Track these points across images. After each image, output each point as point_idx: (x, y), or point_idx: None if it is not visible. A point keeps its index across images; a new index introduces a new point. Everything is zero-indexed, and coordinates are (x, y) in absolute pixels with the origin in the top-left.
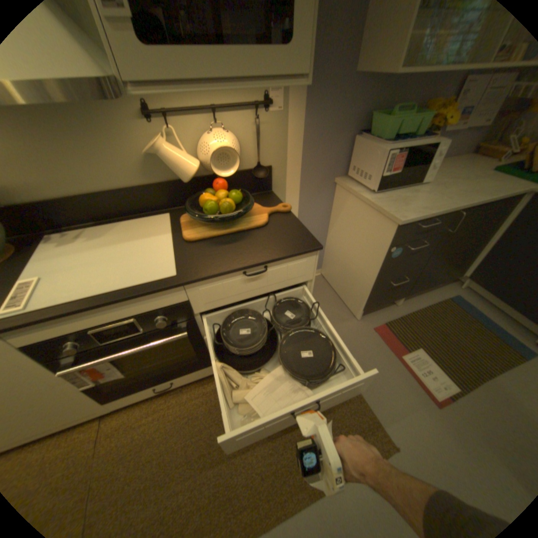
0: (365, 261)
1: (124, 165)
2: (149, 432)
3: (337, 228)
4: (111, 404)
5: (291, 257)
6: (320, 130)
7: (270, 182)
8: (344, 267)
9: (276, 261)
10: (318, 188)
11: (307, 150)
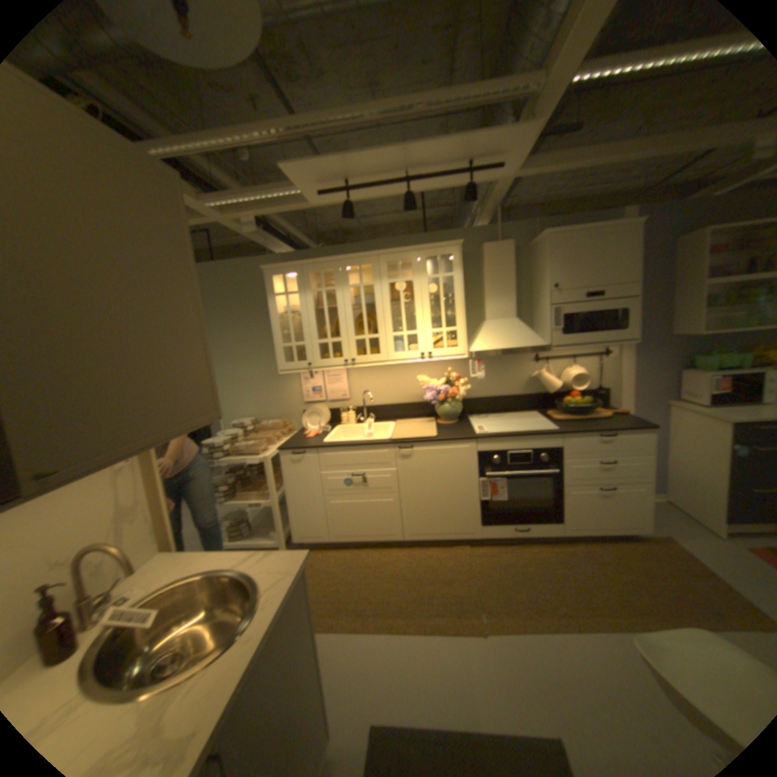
0: (714, 467)
1: (518, 383)
2: (512, 562)
3: (679, 444)
4: (487, 529)
5: (636, 430)
6: (649, 367)
7: (609, 399)
8: (694, 482)
9: (624, 431)
10: (652, 408)
11: (640, 380)
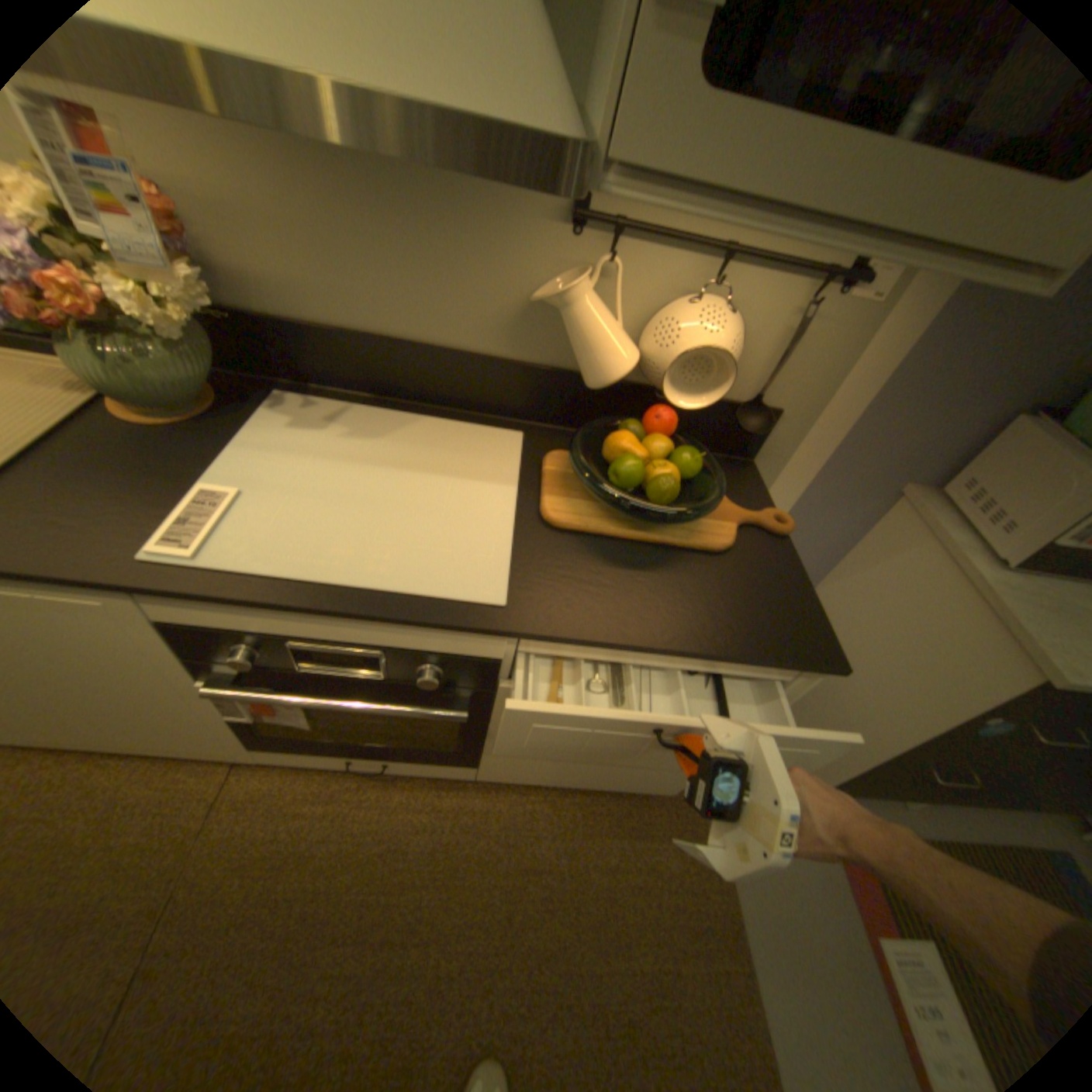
0: (895, 700)
1: (483, 306)
2: (310, 839)
3: (852, 588)
4: (265, 755)
5: (768, 667)
6: (941, 372)
7: (760, 442)
8: None
9: (731, 663)
10: (857, 489)
11: (884, 405)
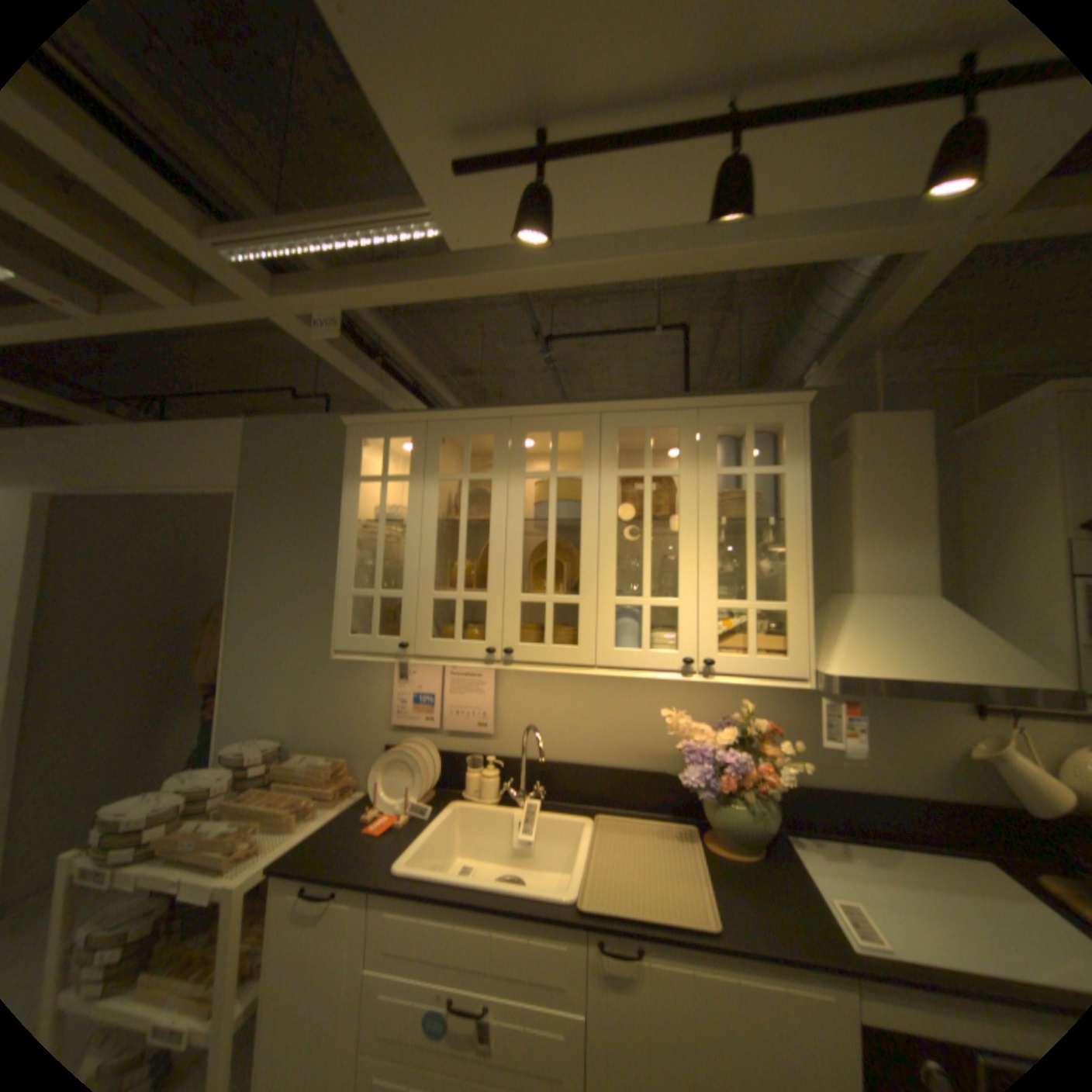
0: None
1: (928, 767)
2: None
3: None
4: None
5: None
6: None
7: None
8: None
9: None
10: None
11: None
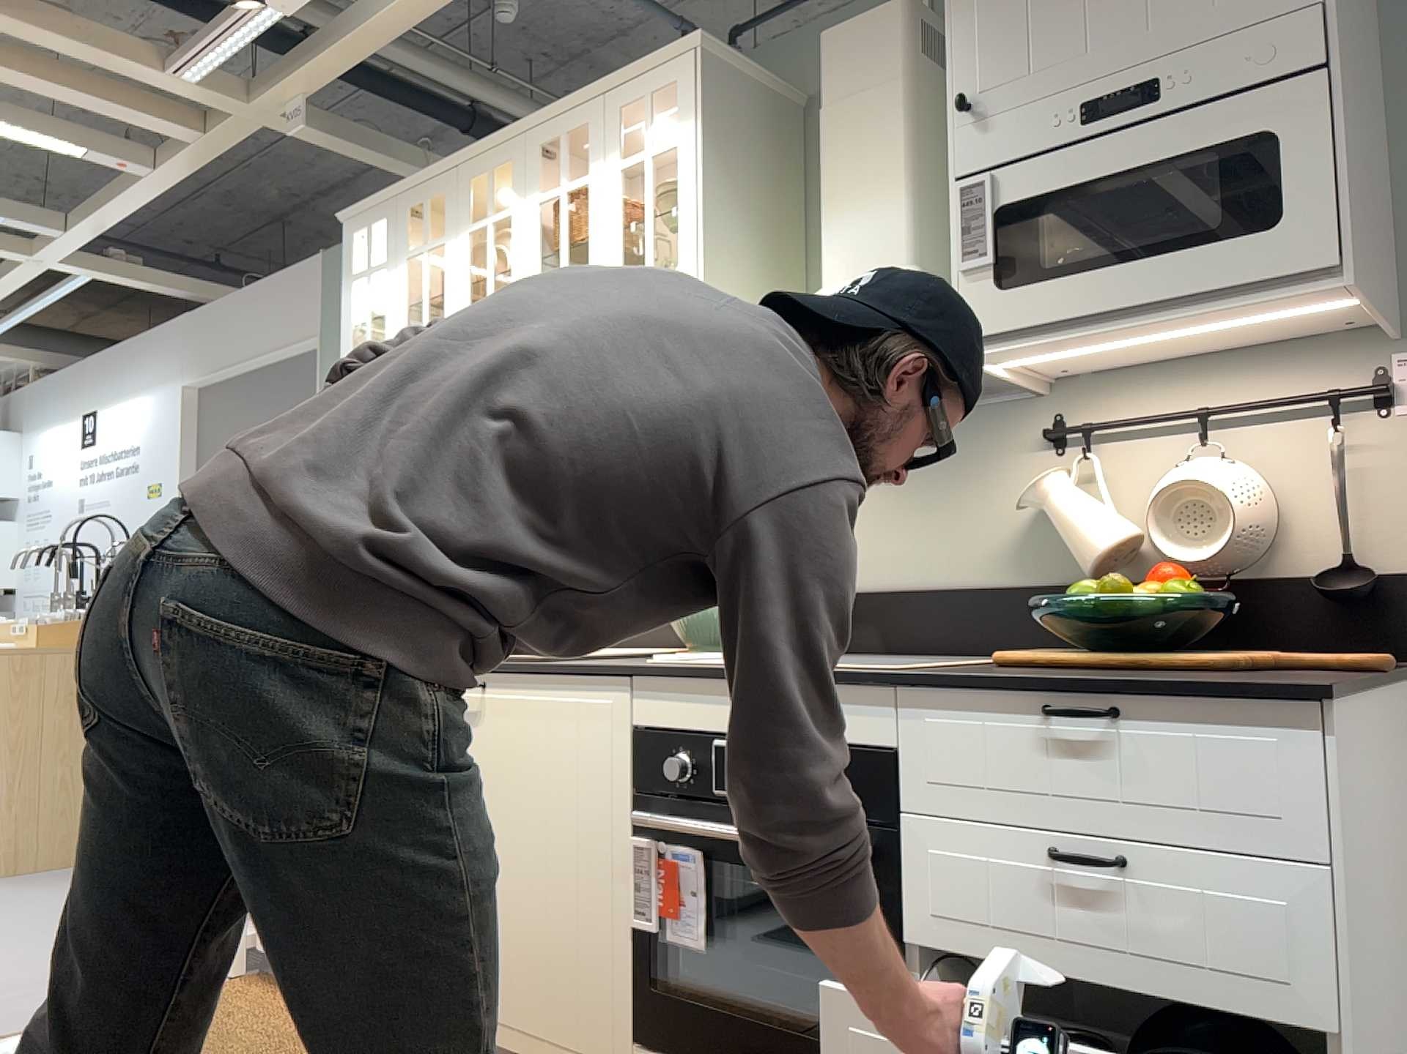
0: None
1: (986, 539)
2: None
3: None
4: None
5: (1199, 692)
6: None
7: (1400, 629)
8: None
9: (1144, 691)
10: None
11: None
